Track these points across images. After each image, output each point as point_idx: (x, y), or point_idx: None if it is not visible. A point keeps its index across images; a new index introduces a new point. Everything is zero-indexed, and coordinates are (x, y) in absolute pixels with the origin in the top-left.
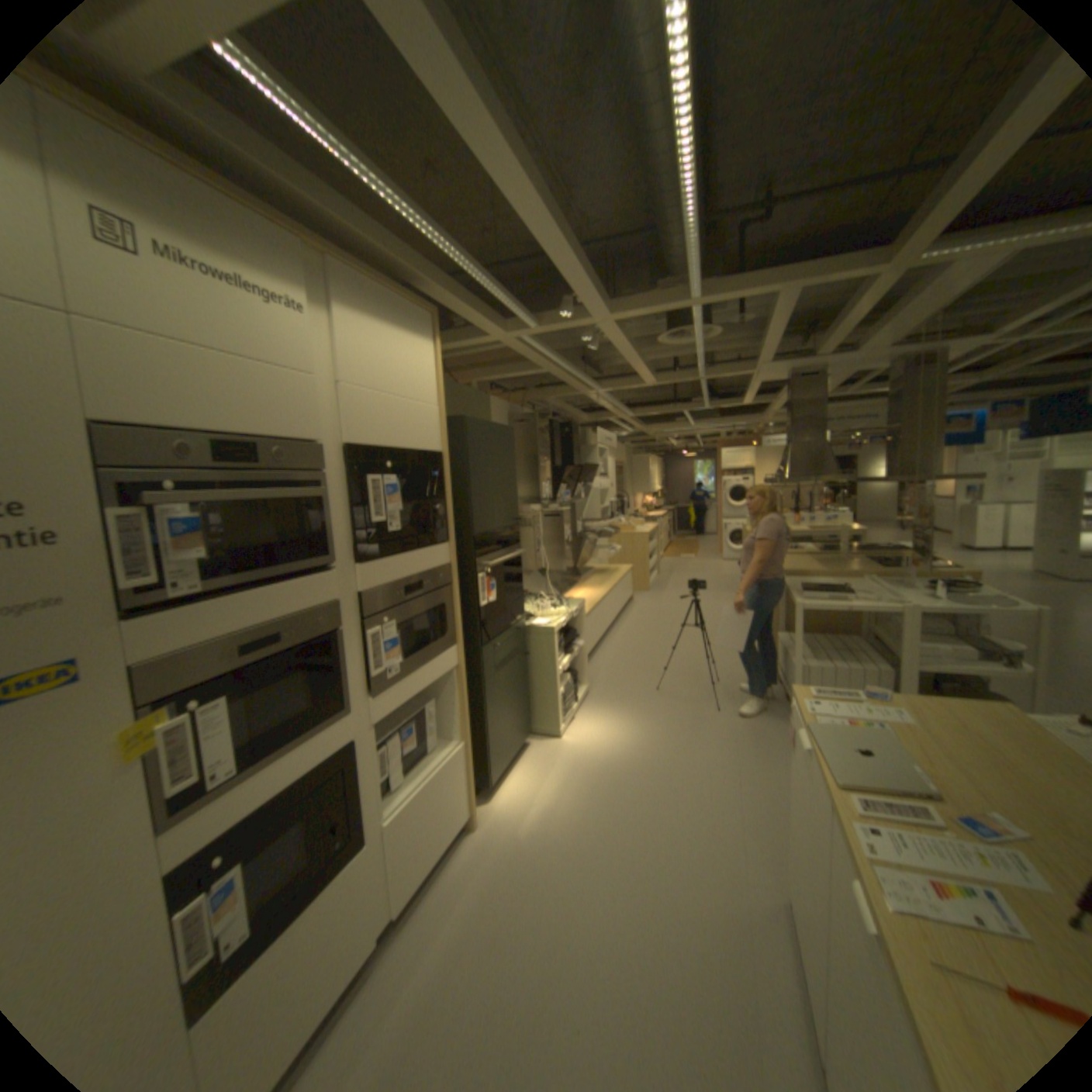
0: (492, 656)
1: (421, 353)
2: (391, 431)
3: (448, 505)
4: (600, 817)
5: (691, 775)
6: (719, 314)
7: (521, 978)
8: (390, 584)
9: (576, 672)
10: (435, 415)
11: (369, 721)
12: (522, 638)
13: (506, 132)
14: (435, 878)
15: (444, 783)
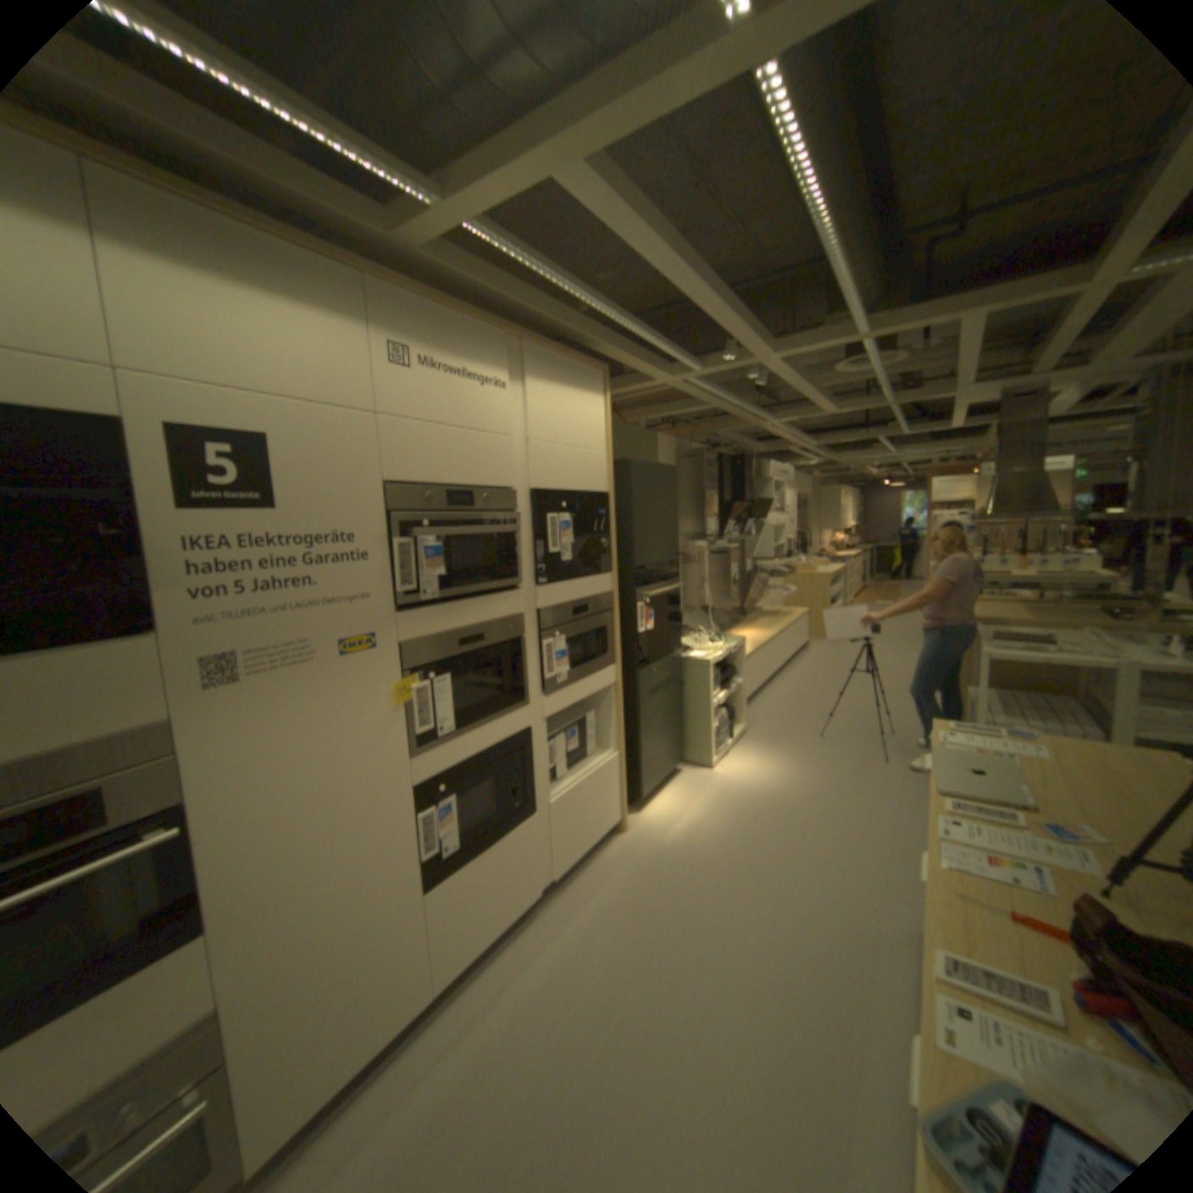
0: (648, 680)
1: (593, 407)
2: (566, 477)
3: (612, 539)
4: (744, 839)
5: (844, 816)
6: (910, 333)
7: (658, 942)
8: (561, 605)
9: (733, 708)
10: (603, 460)
11: (542, 715)
12: (678, 669)
13: (665, 235)
14: (590, 862)
15: (600, 782)
